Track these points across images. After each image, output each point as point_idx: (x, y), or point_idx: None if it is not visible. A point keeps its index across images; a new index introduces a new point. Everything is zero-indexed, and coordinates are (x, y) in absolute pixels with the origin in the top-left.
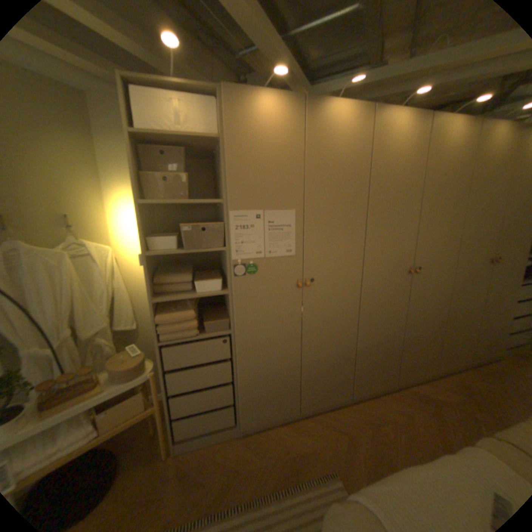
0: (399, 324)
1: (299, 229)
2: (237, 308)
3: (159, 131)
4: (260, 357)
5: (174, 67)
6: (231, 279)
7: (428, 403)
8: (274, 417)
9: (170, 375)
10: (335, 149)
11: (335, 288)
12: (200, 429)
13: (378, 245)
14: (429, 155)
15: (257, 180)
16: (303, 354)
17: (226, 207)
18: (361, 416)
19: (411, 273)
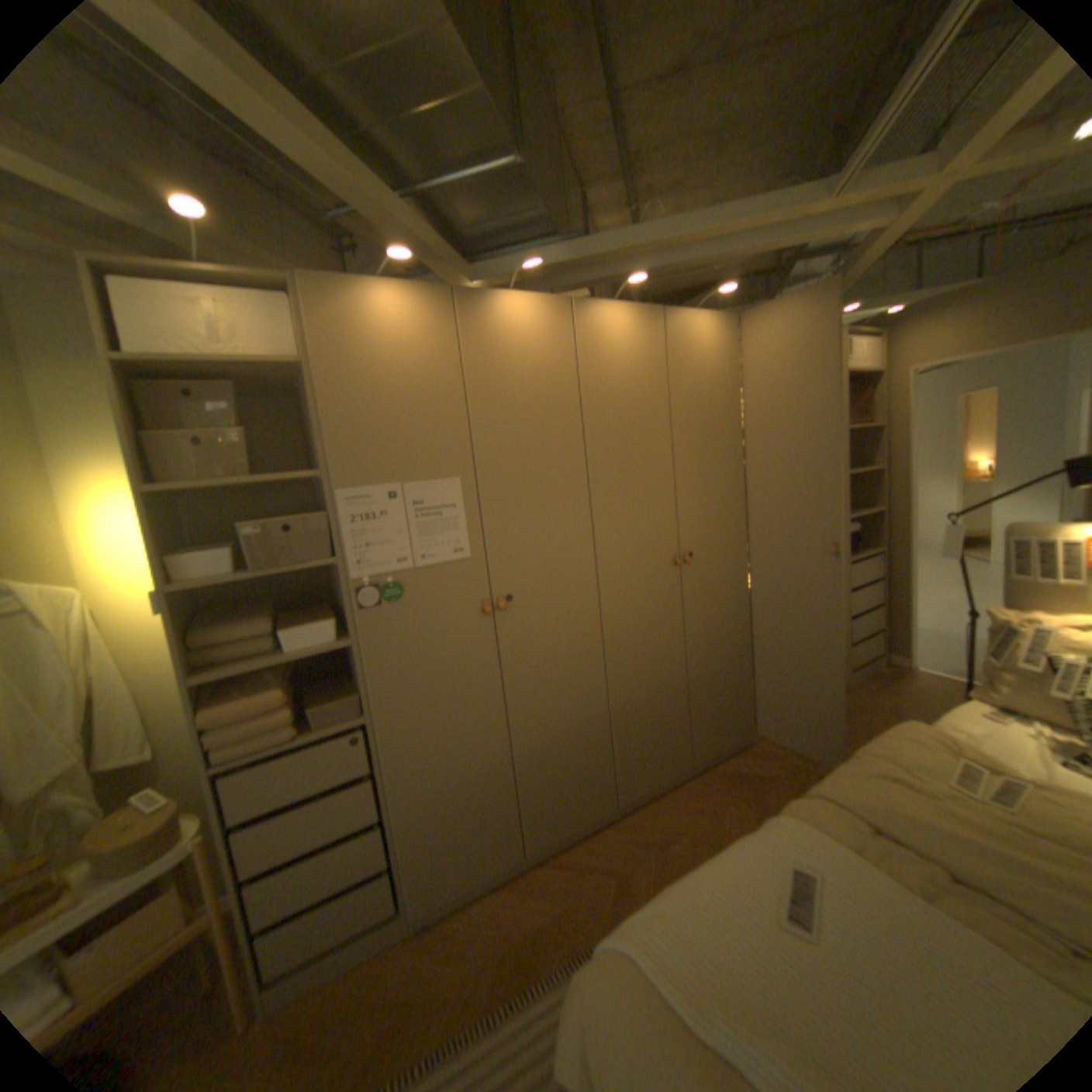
0: (675, 655)
1: (473, 510)
2: (373, 670)
3: (181, 356)
4: (430, 759)
5: (202, 237)
6: (354, 616)
7: (743, 785)
8: (474, 875)
9: (242, 831)
10: (517, 372)
11: (554, 607)
12: (322, 937)
13: (615, 524)
14: (671, 373)
15: (384, 432)
16: (514, 738)
17: (330, 484)
18: (637, 834)
19: (677, 564)
